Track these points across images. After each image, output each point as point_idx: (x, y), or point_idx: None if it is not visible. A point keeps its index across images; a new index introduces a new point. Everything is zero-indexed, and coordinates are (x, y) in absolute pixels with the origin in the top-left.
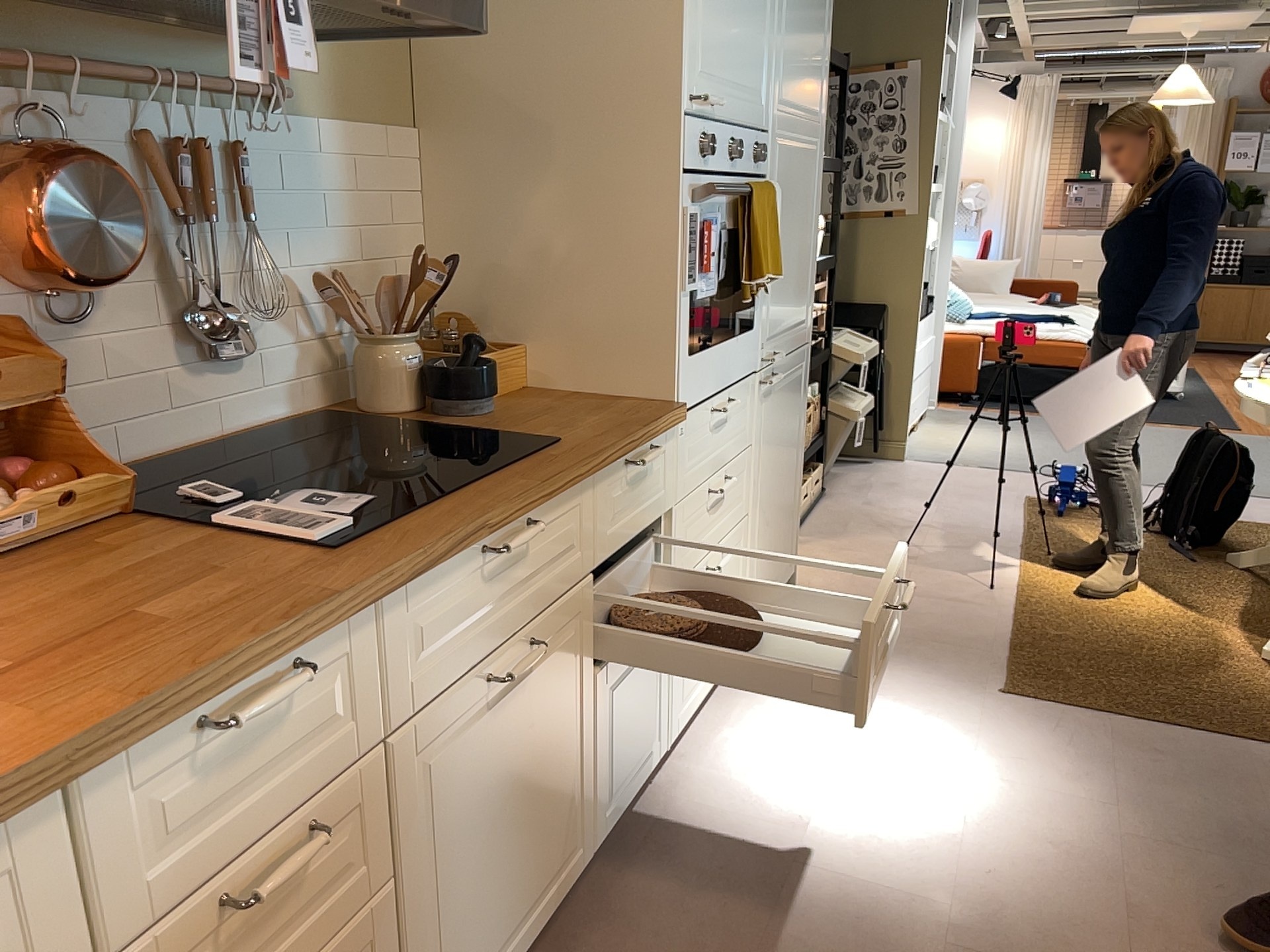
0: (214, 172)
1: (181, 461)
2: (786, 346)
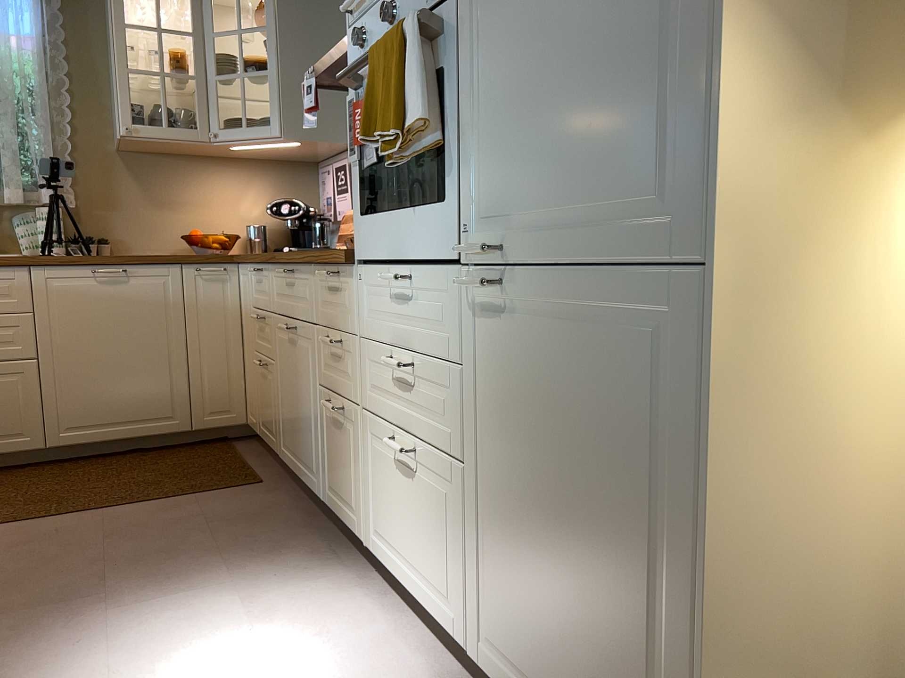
0: None
1: None
2: (552, 246)
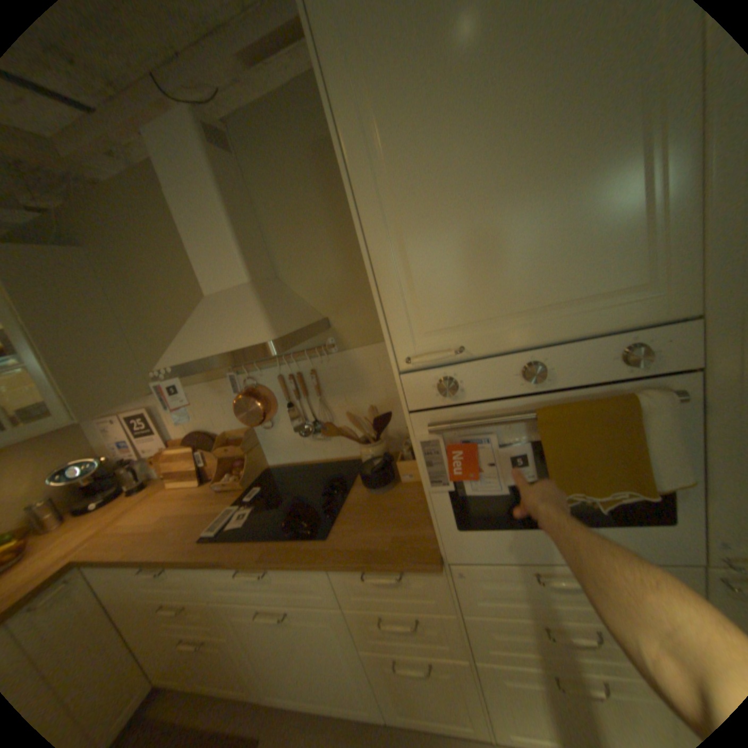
0: (306, 381)
1: (311, 466)
2: None
